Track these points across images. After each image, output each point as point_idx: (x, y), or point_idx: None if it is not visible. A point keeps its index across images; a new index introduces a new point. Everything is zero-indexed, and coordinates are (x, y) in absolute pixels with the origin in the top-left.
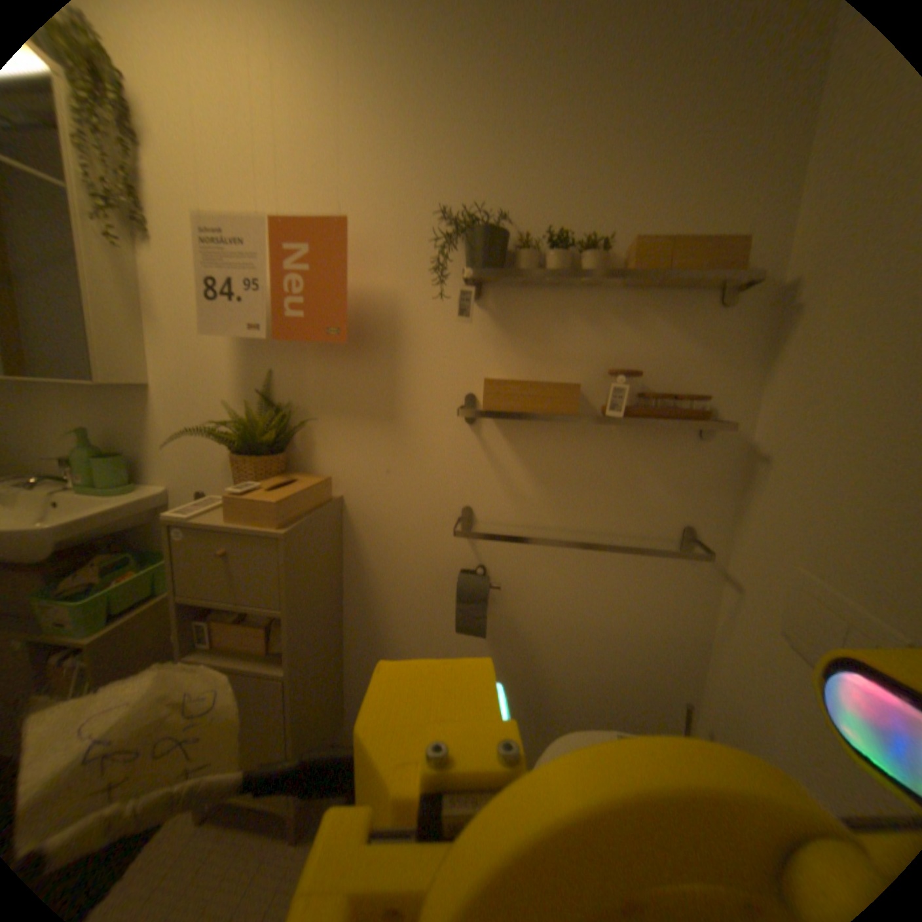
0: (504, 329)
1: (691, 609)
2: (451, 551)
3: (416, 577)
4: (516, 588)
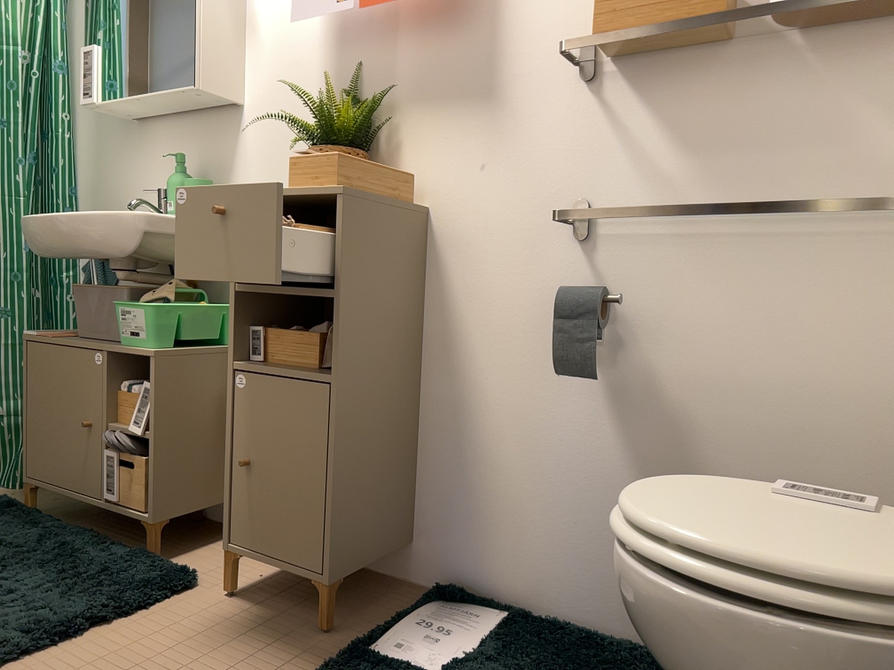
0: None
1: None
2: (557, 268)
3: (510, 311)
4: (649, 319)
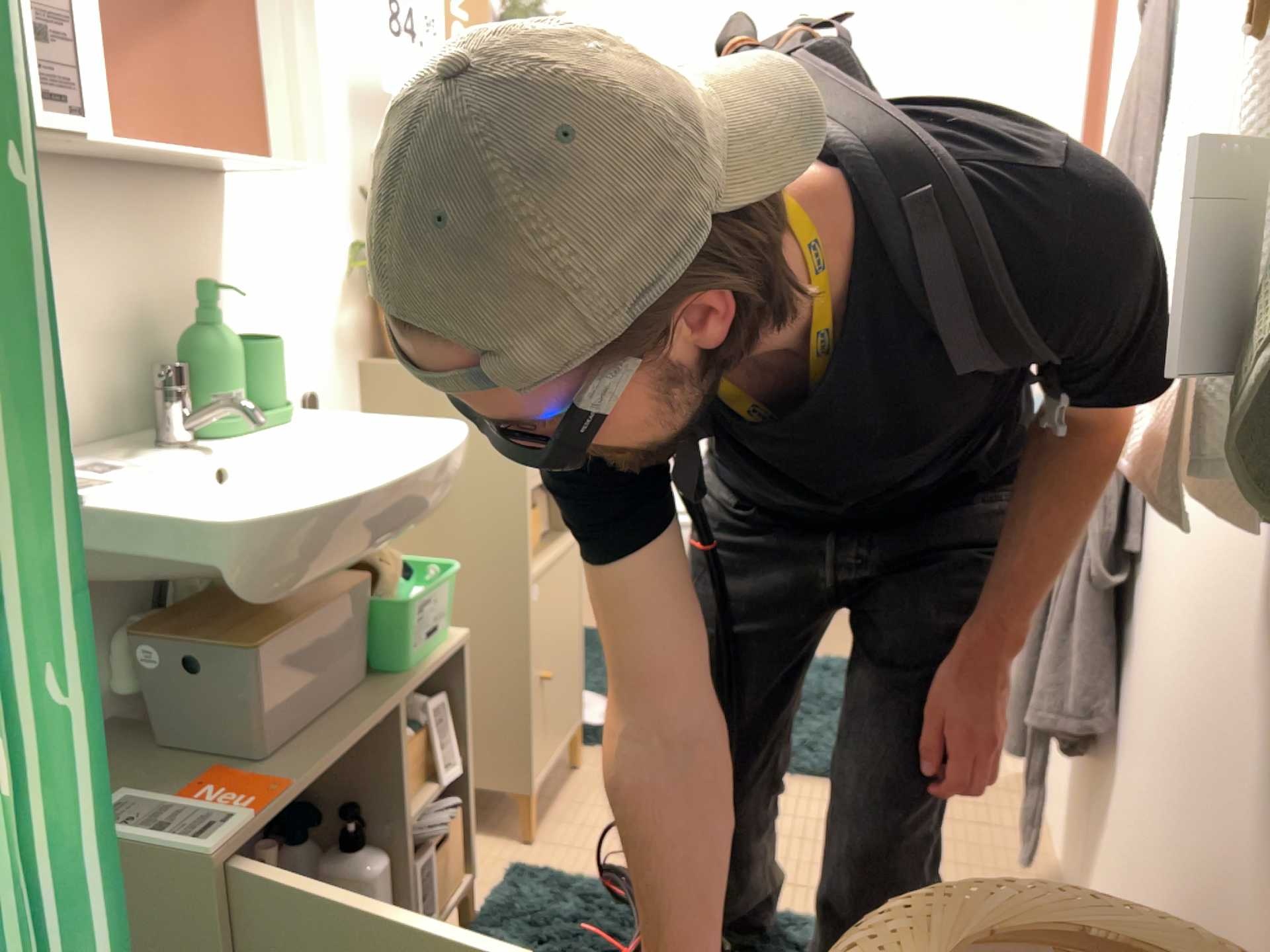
0: None
1: None
2: None
3: None
4: None
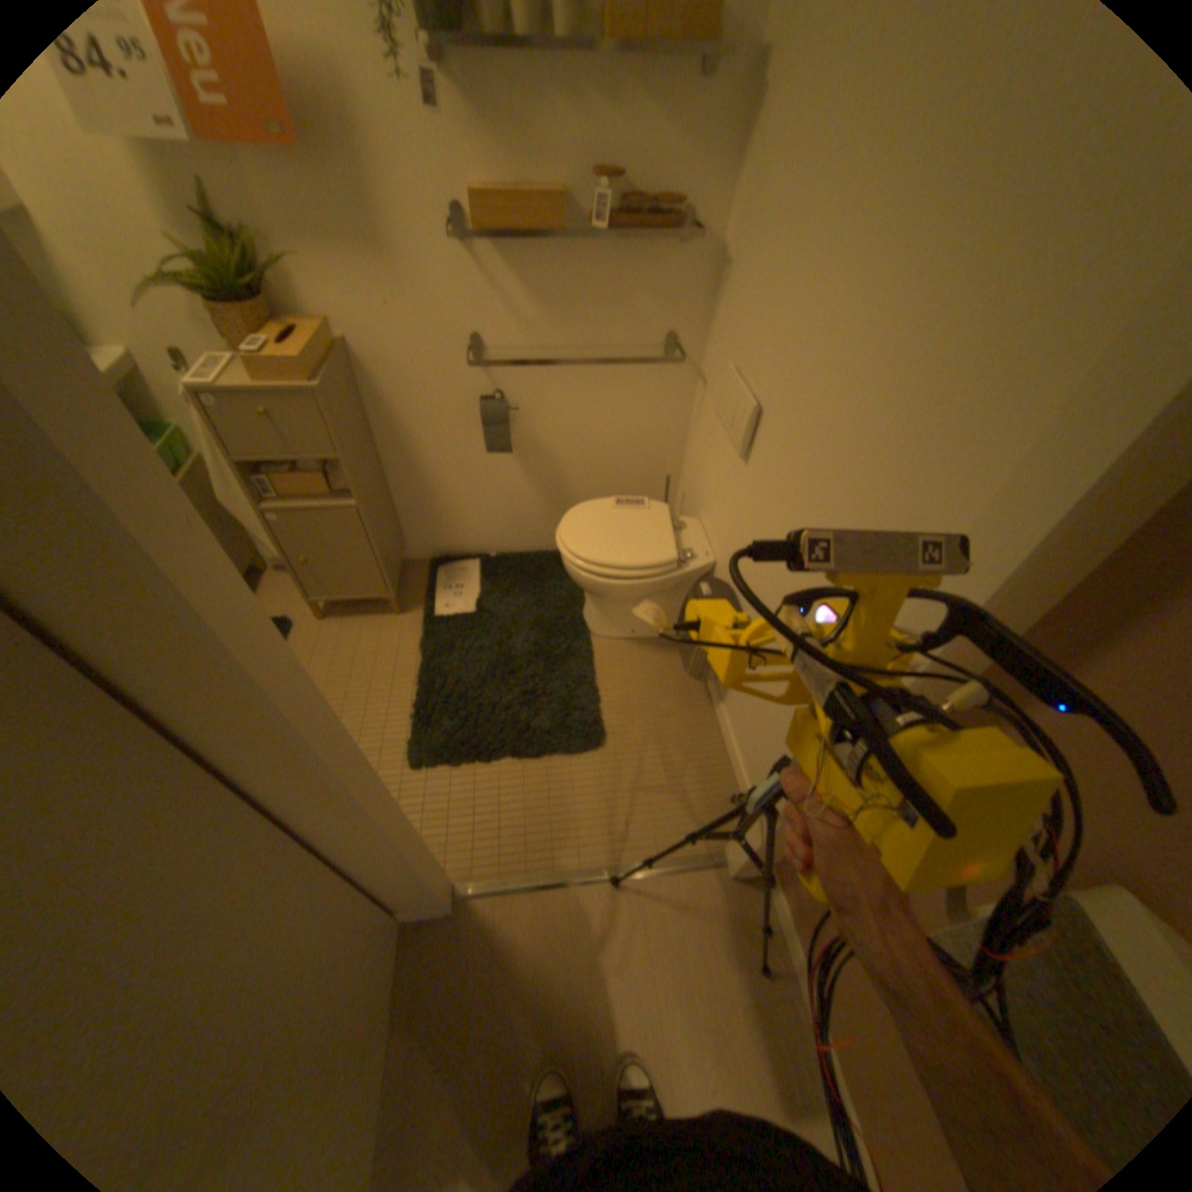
0: (477, 113)
1: (671, 406)
2: (467, 381)
3: (439, 411)
4: (532, 409)
